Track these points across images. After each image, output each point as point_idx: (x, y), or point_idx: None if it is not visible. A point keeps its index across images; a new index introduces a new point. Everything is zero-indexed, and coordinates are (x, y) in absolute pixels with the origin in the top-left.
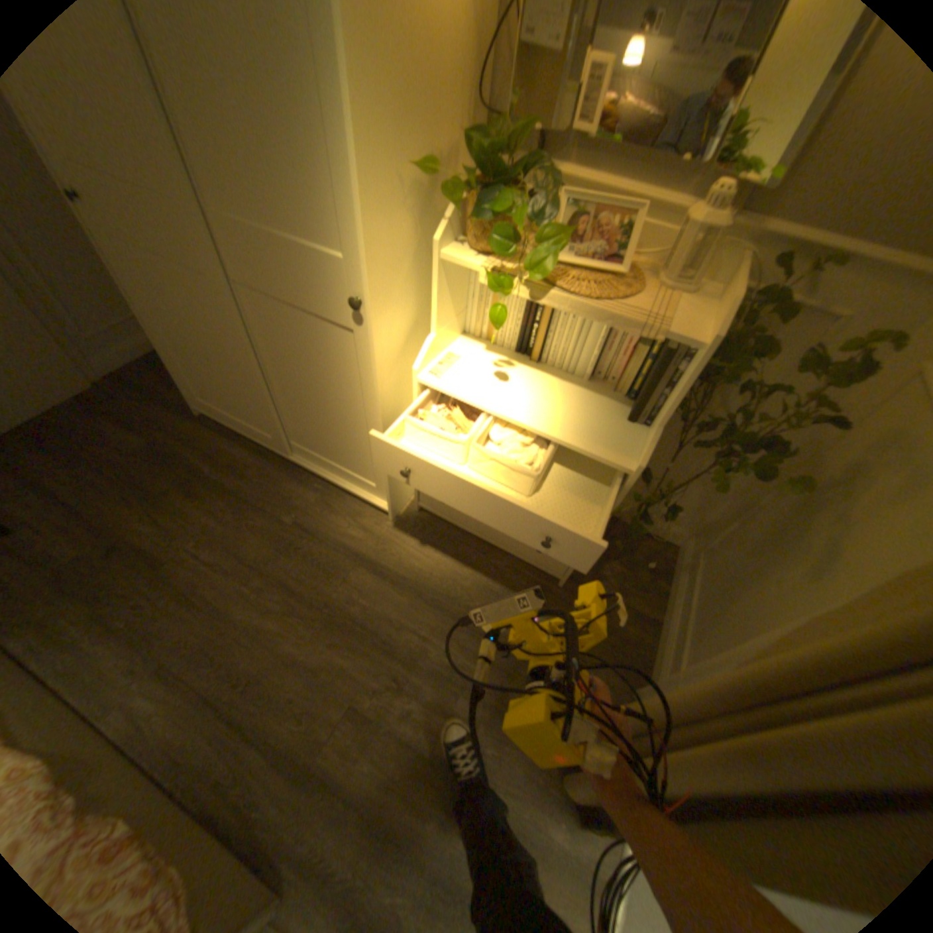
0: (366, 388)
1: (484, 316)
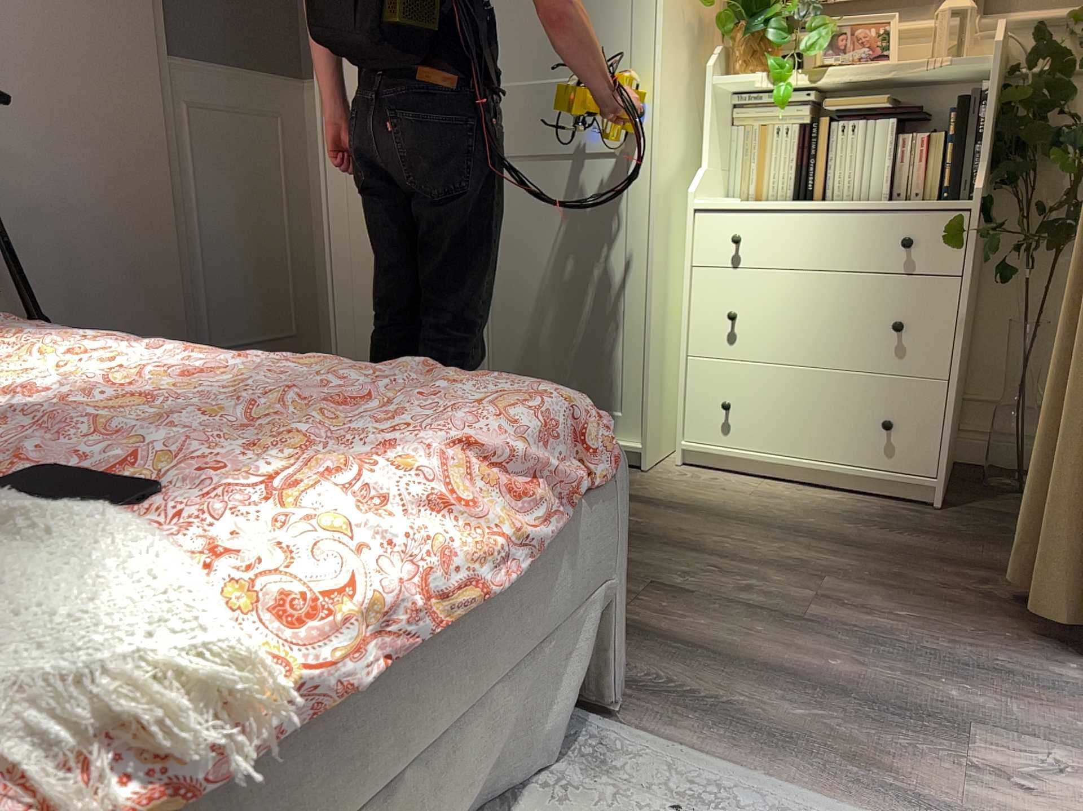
0: (632, 229)
1: (751, 174)
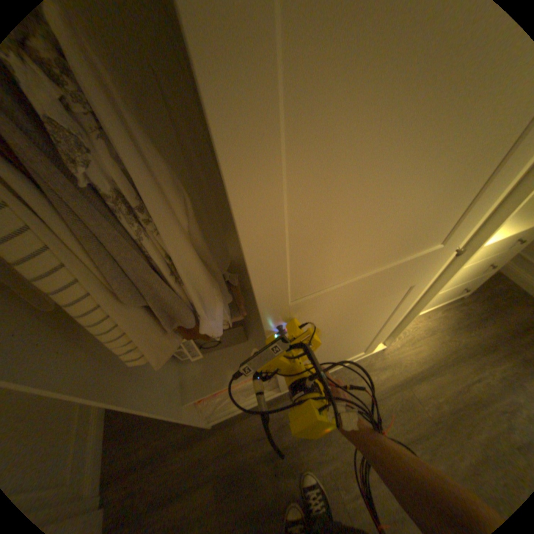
0: (413, 296)
1: None
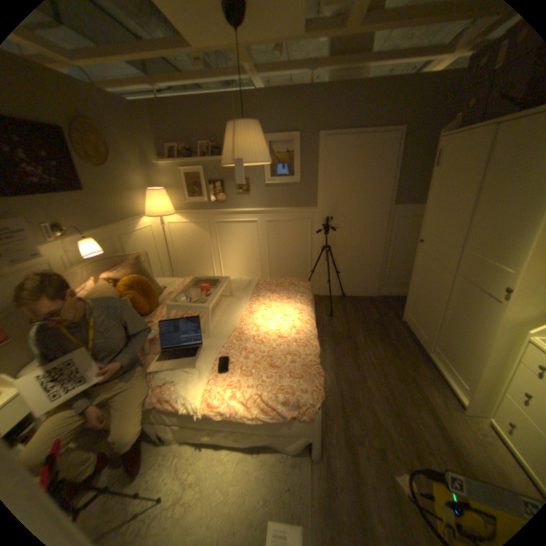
0: (493, 331)
1: None
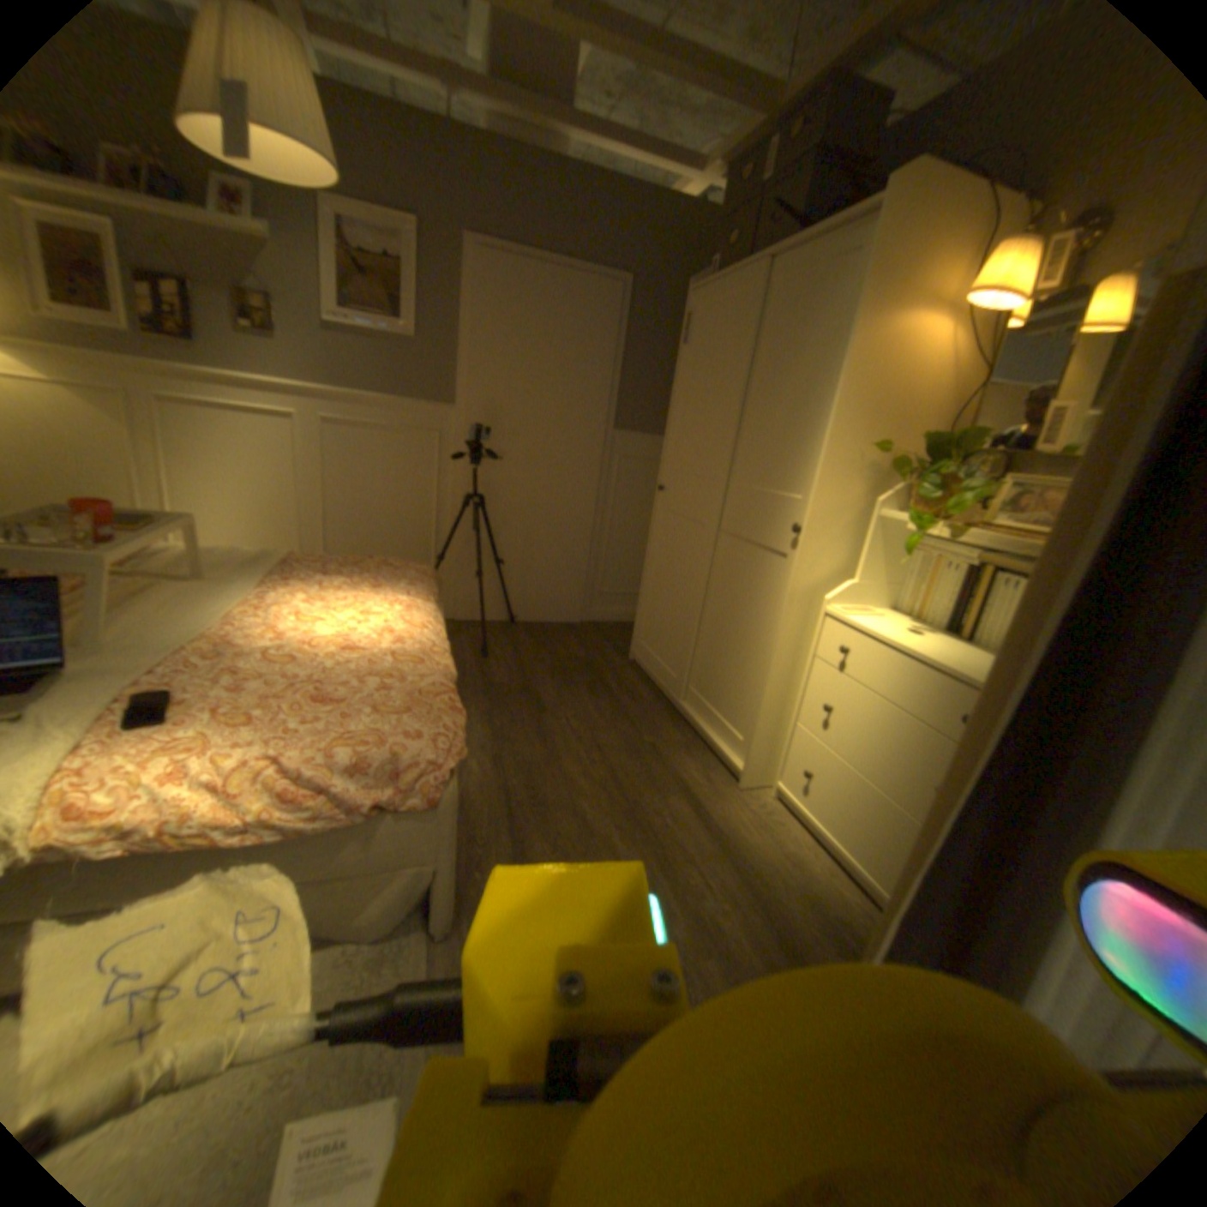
0: (778, 611)
1: (920, 592)
